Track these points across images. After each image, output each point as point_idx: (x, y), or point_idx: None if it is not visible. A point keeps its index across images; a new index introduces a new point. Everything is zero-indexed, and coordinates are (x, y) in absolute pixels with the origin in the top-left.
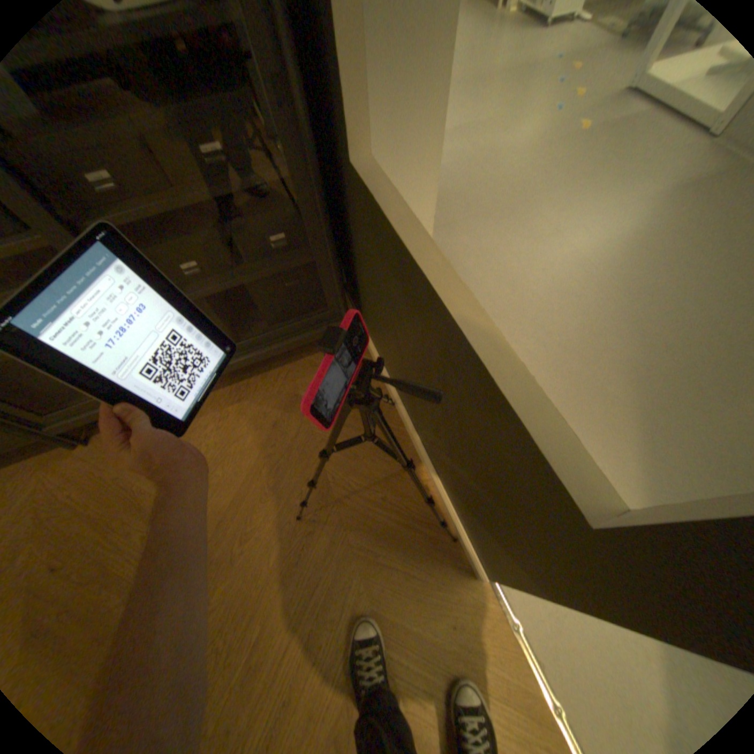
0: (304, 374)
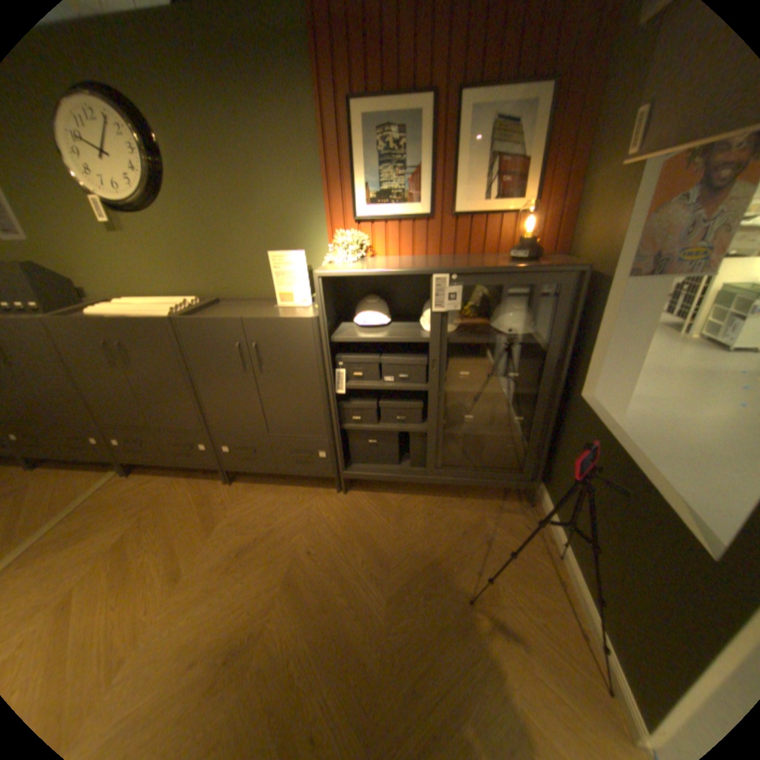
0: (492, 511)
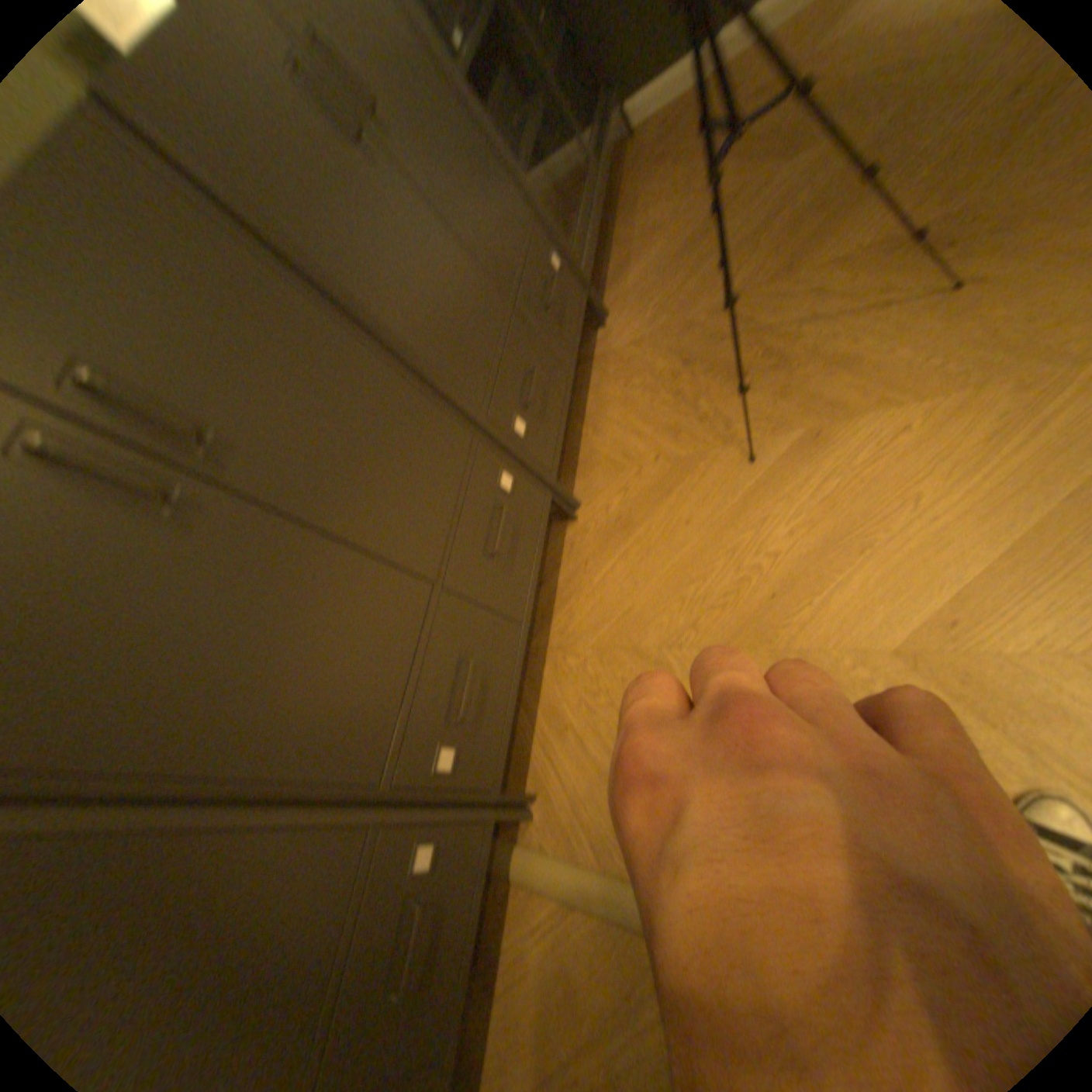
0: (641, 154)
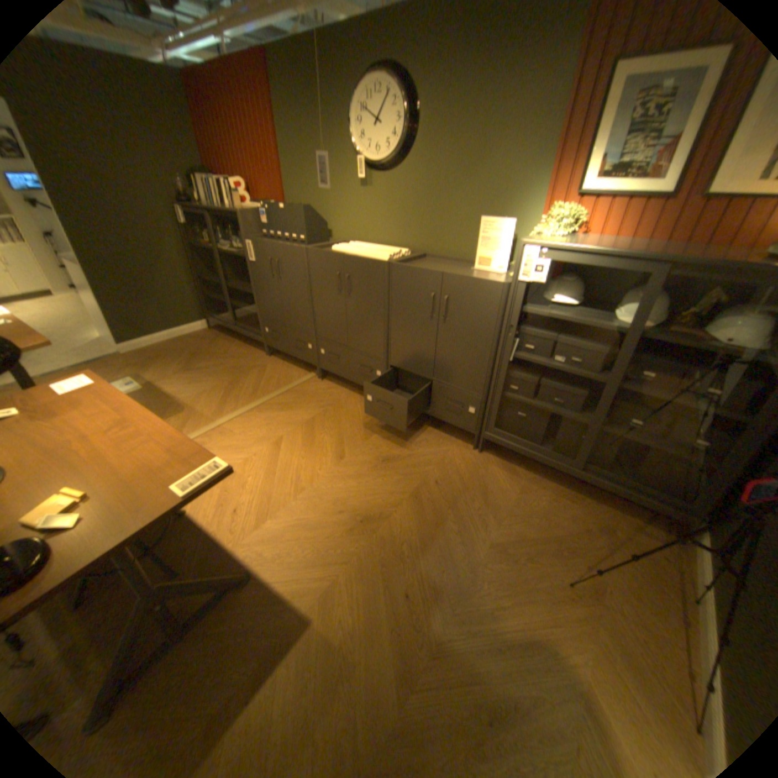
0: (628, 528)
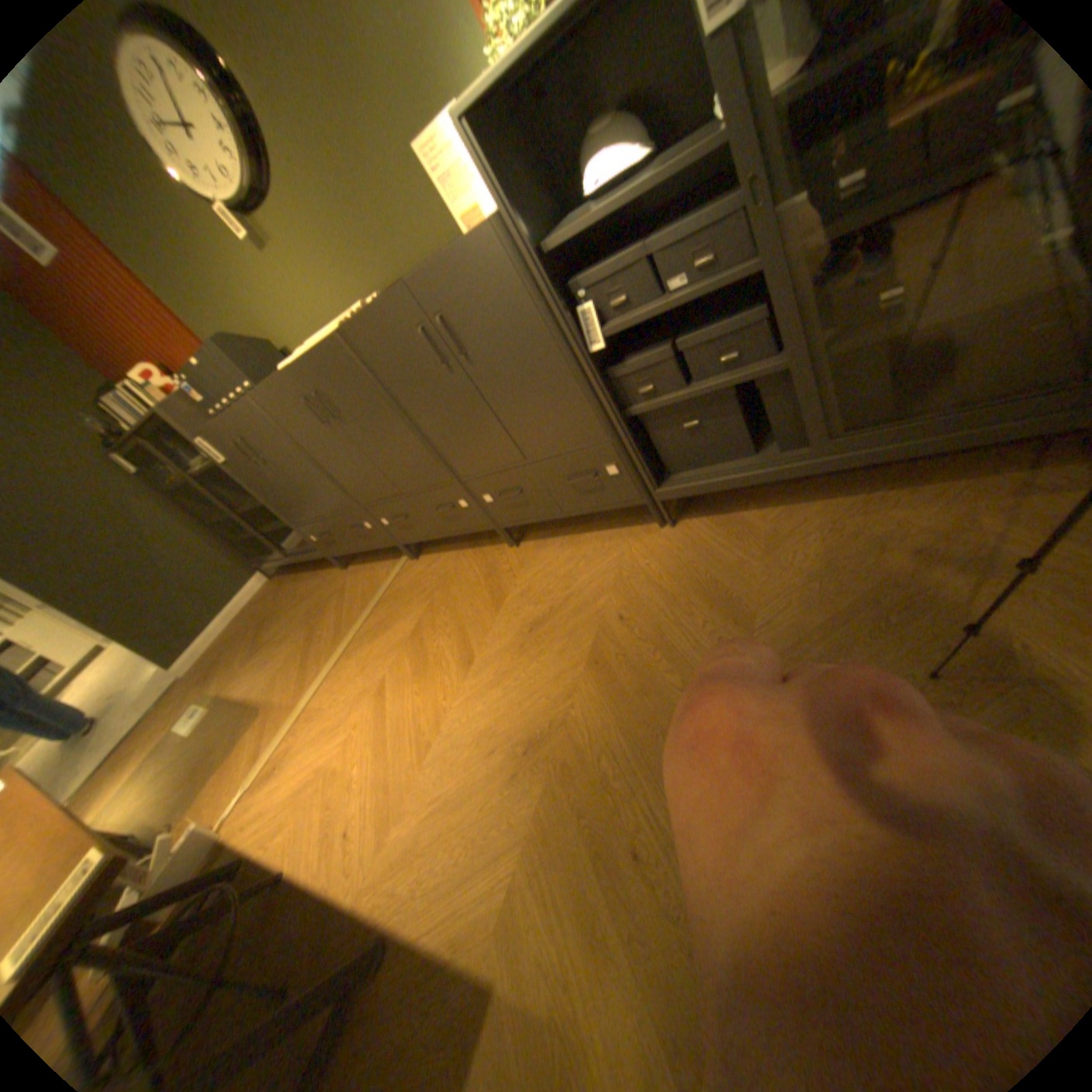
0: (1005, 496)
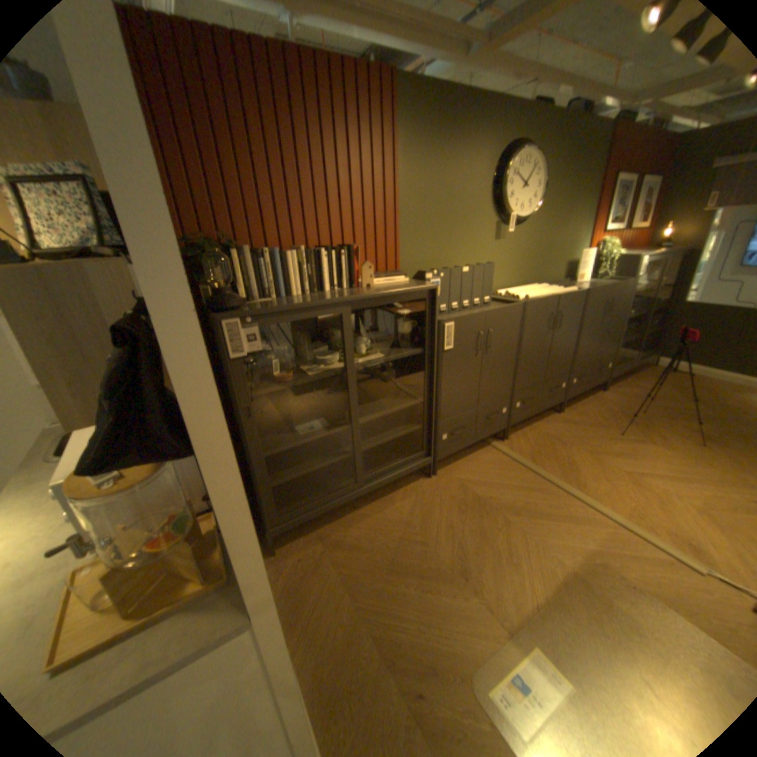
0: (652, 373)
